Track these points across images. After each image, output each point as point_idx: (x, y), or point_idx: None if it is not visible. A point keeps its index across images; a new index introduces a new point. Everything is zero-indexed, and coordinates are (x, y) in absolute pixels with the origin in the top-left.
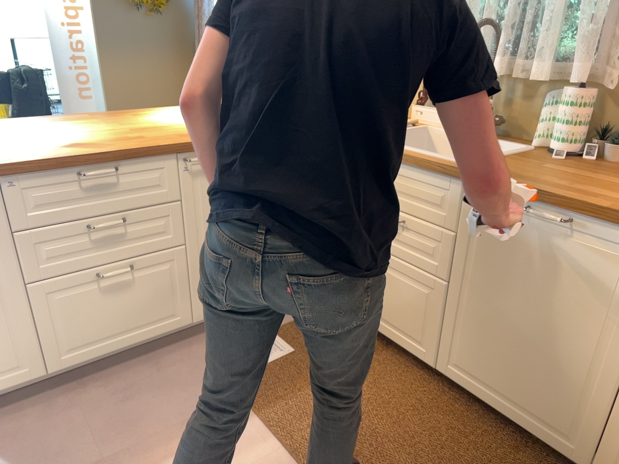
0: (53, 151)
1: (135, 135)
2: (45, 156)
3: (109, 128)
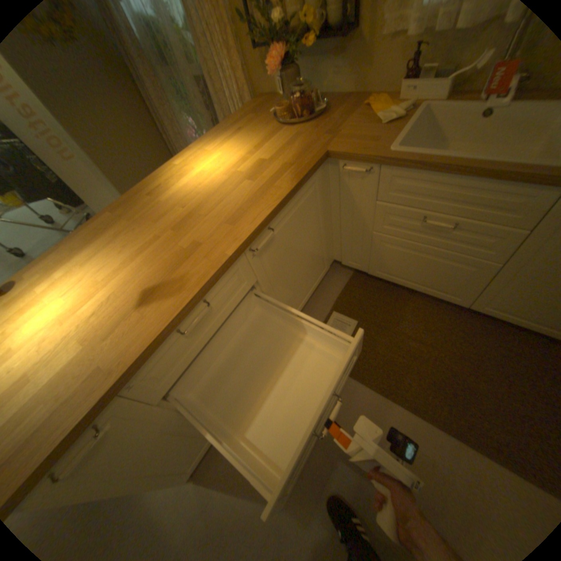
0: (136, 323)
1: (185, 241)
2: (137, 342)
3: (149, 236)
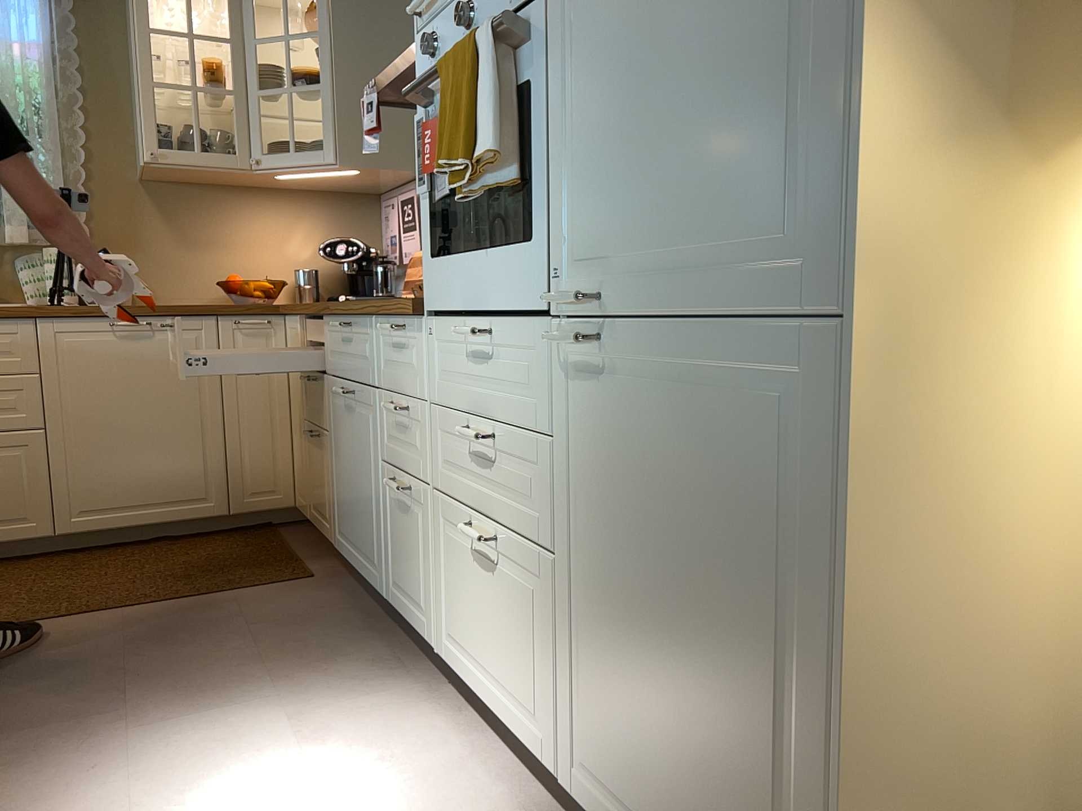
0: None
1: None
2: None
3: None
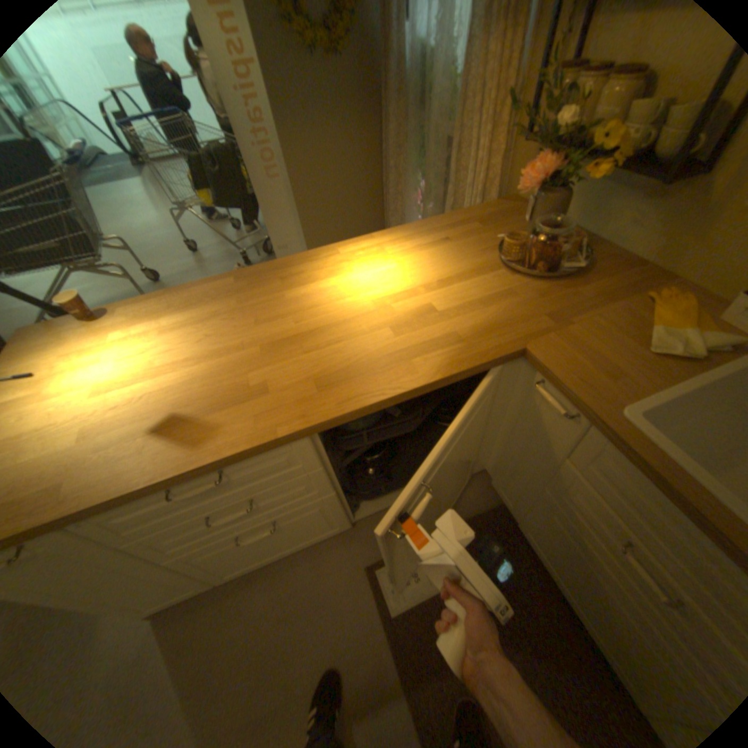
0: (129, 457)
1: (256, 376)
2: (108, 485)
3: (235, 340)
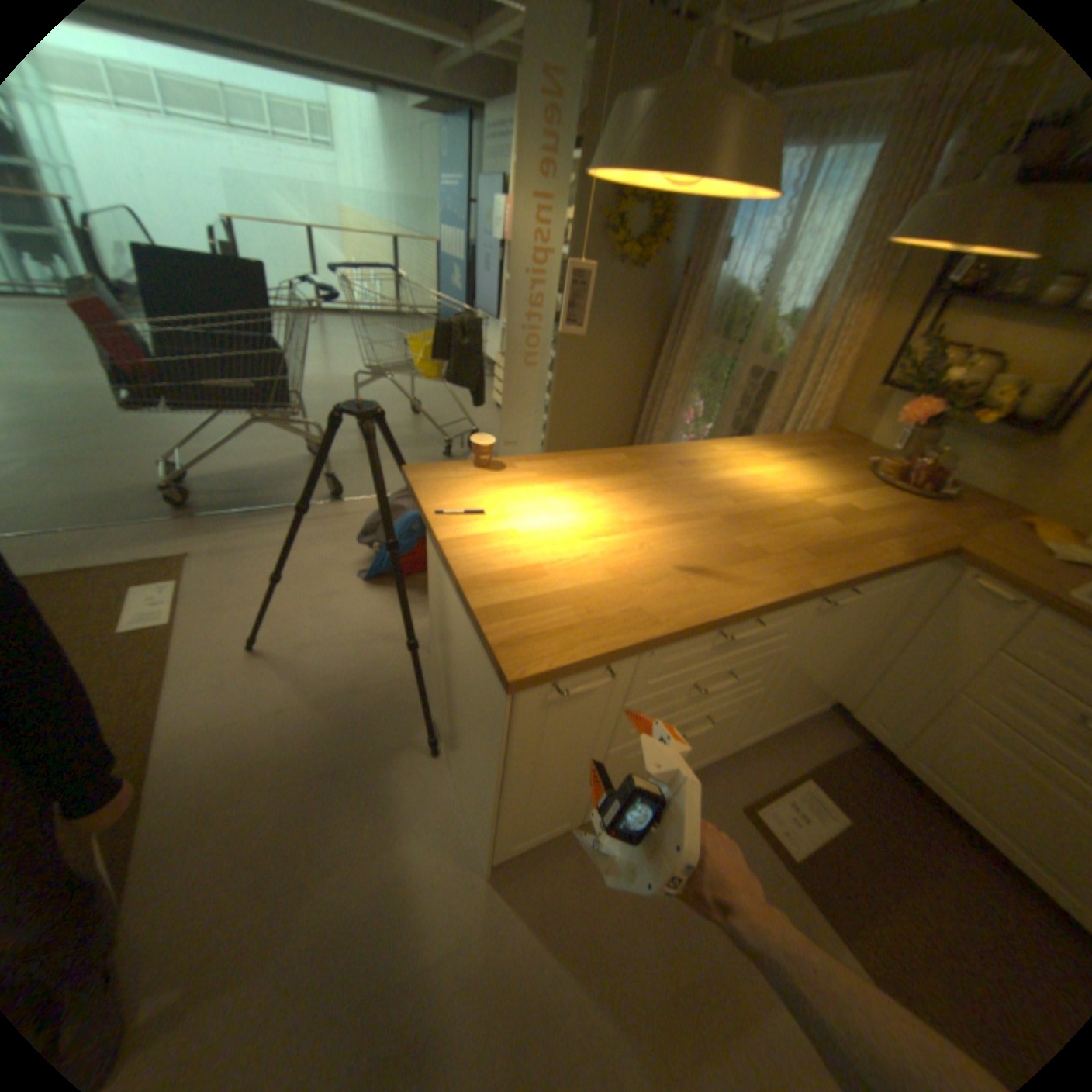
0: (688, 592)
1: (746, 541)
2: (692, 611)
3: (689, 510)
